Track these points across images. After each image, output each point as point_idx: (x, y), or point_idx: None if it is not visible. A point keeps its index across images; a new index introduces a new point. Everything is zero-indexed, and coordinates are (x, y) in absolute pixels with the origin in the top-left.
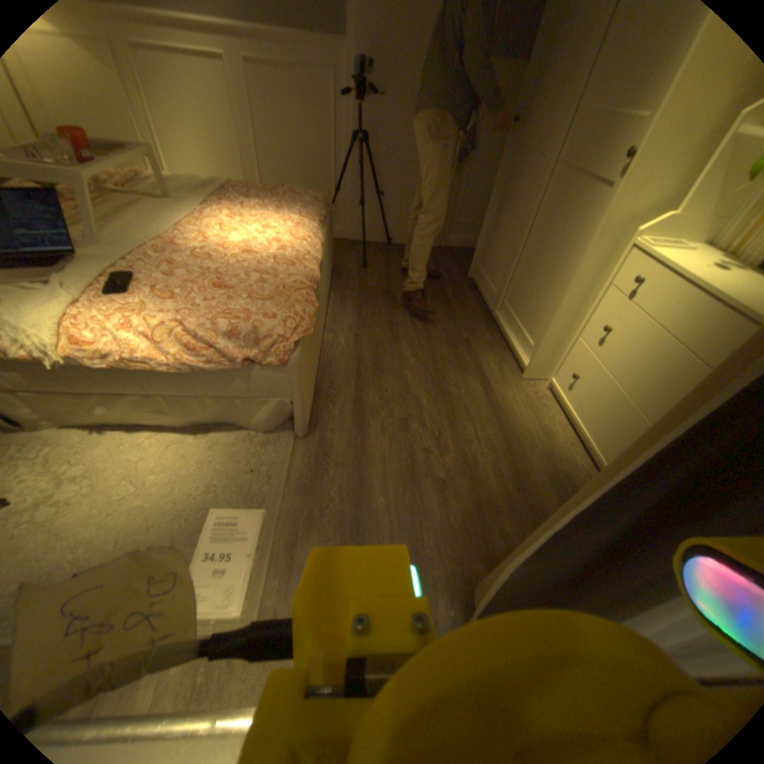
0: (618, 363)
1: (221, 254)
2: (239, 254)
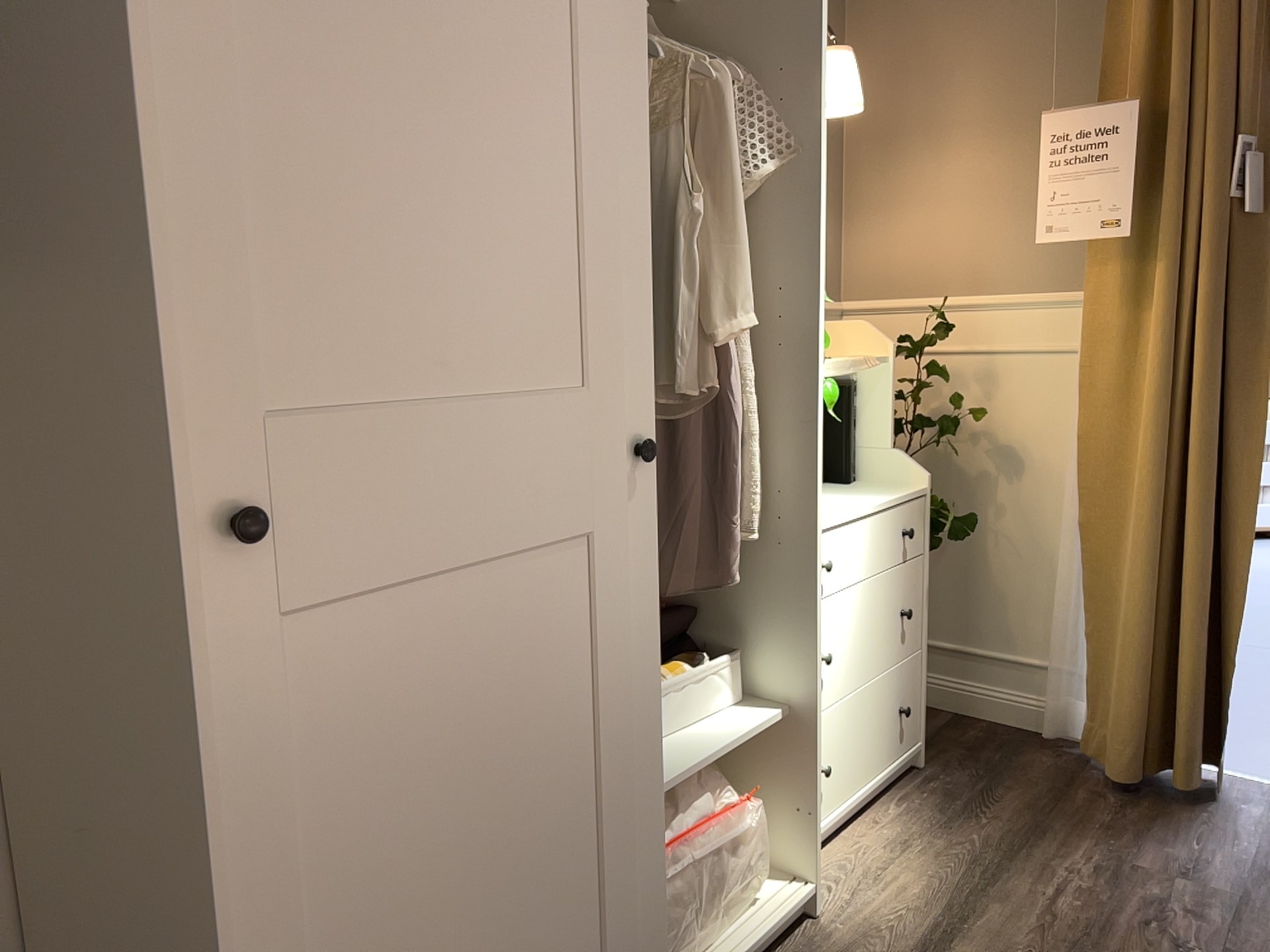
0: (848, 676)
1: None
2: None
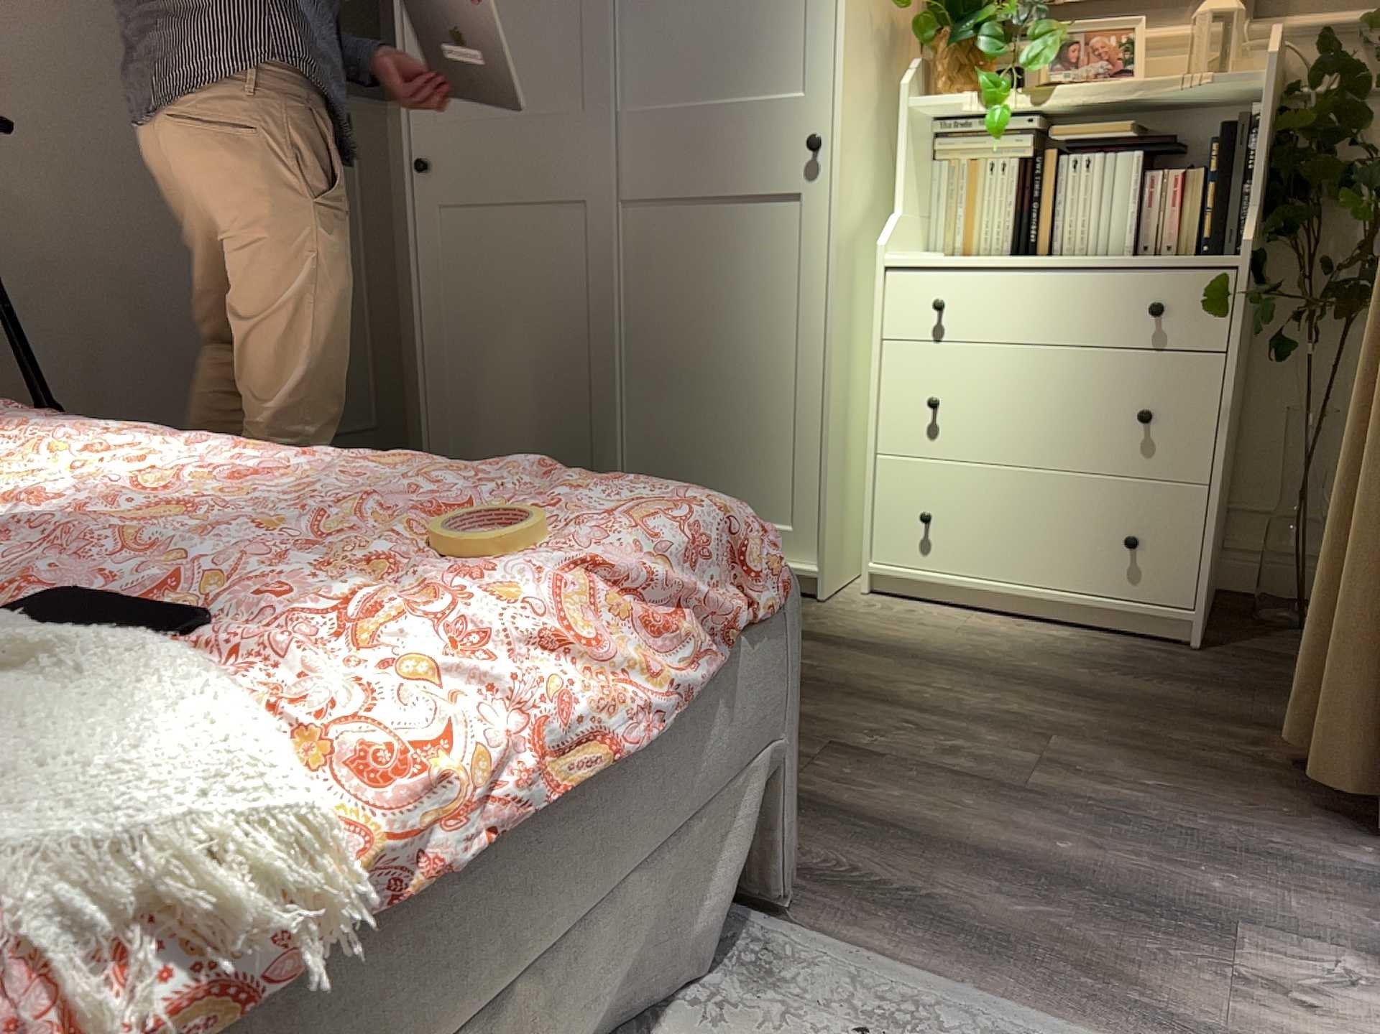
0: (990, 442)
1: (192, 508)
2: (225, 501)
